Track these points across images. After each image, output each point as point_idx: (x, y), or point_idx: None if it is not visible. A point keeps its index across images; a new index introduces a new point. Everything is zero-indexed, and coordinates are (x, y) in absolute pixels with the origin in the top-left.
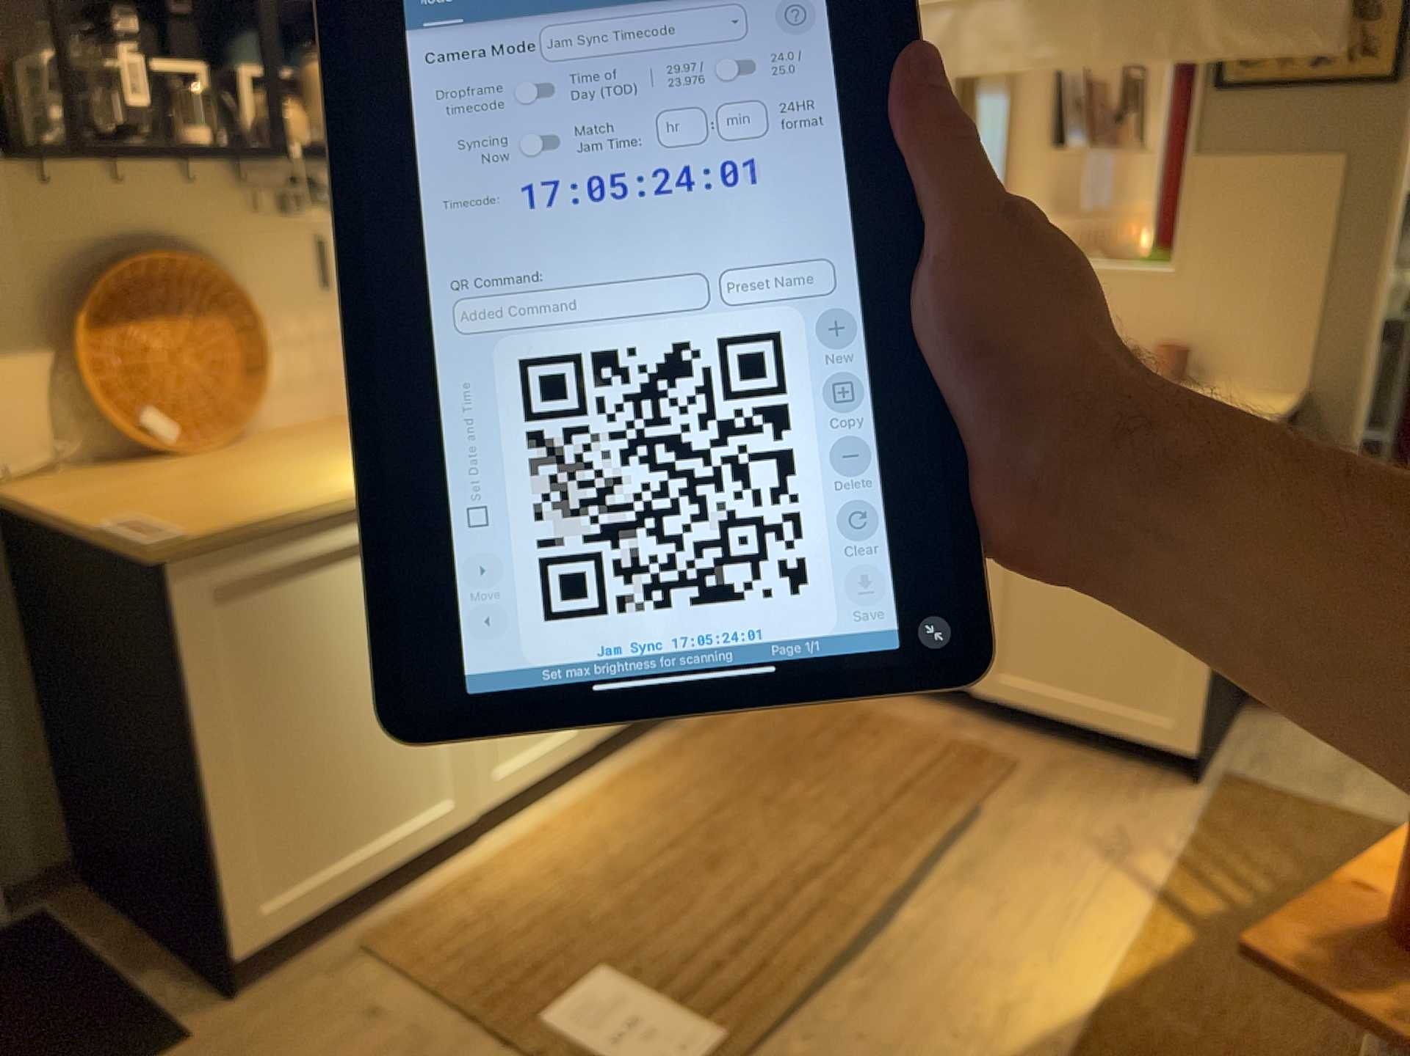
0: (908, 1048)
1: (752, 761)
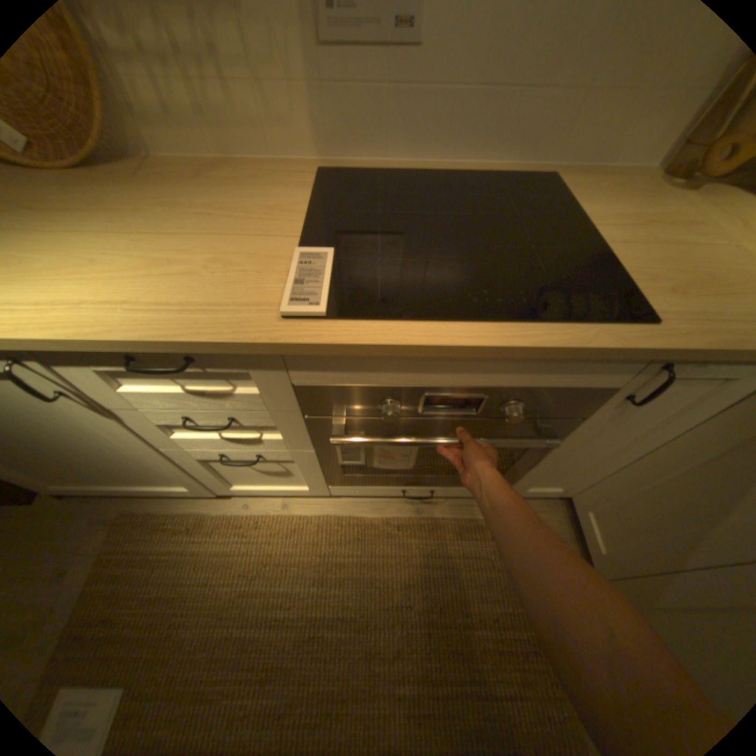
0: None
1: (411, 597)
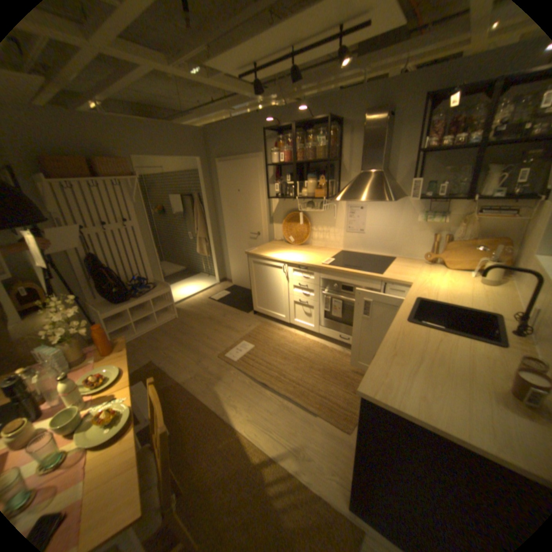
0: (229, 388)
1: (329, 363)
